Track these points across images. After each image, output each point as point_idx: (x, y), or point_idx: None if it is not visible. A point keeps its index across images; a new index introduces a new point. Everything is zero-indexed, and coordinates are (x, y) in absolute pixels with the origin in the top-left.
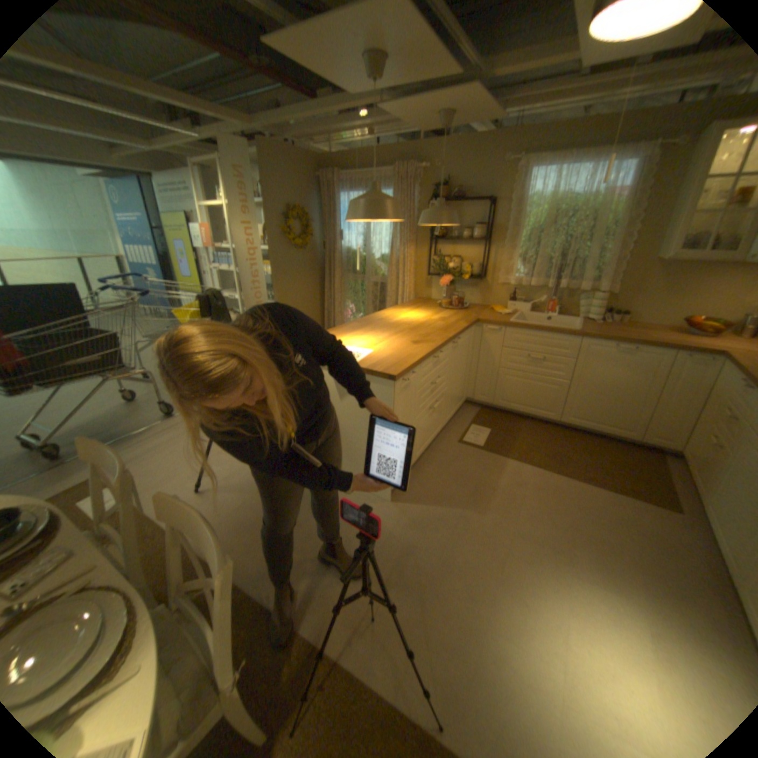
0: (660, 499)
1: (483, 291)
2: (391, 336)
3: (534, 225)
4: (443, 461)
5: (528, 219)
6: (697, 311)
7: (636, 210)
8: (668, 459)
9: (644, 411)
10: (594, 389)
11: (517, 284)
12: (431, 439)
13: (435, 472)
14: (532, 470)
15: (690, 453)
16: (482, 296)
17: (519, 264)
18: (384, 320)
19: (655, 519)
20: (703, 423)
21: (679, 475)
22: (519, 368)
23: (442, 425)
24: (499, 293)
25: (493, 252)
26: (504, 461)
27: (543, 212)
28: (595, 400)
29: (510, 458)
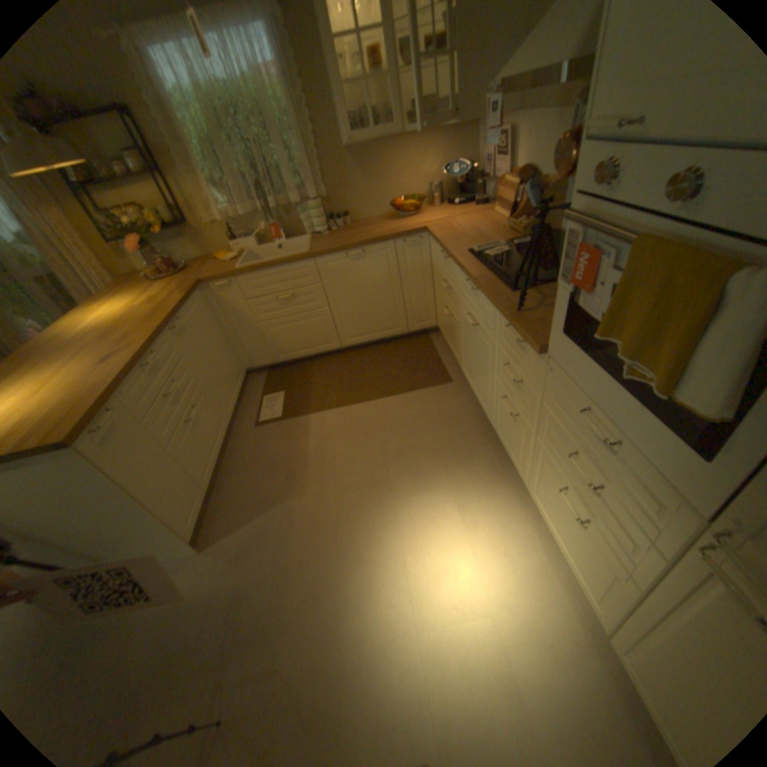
0: (434, 378)
1: (195, 239)
2: (66, 362)
3: (198, 134)
4: (245, 459)
5: (187, 128)
6: (397, 193)
7: (295, 92)
8: (430, 336)
9: (397, 305)
10: (351, 304)
11: (225, 217)
12: (218, 445)
13: (239, 479)
14: (333, 414)
15: (440, 325)
16: (198, 245)
17: (212, 192)
18: (58, 337)
19: (435, 399)
20: (437, 297)
21: (441, 346)
22: (276, 315)
23: (226, 420)
24: (214, 235)
25: (174, 184)
26: (306, 420)
27: (200, 114)
28: (358, 314)
29: (311, 413)
